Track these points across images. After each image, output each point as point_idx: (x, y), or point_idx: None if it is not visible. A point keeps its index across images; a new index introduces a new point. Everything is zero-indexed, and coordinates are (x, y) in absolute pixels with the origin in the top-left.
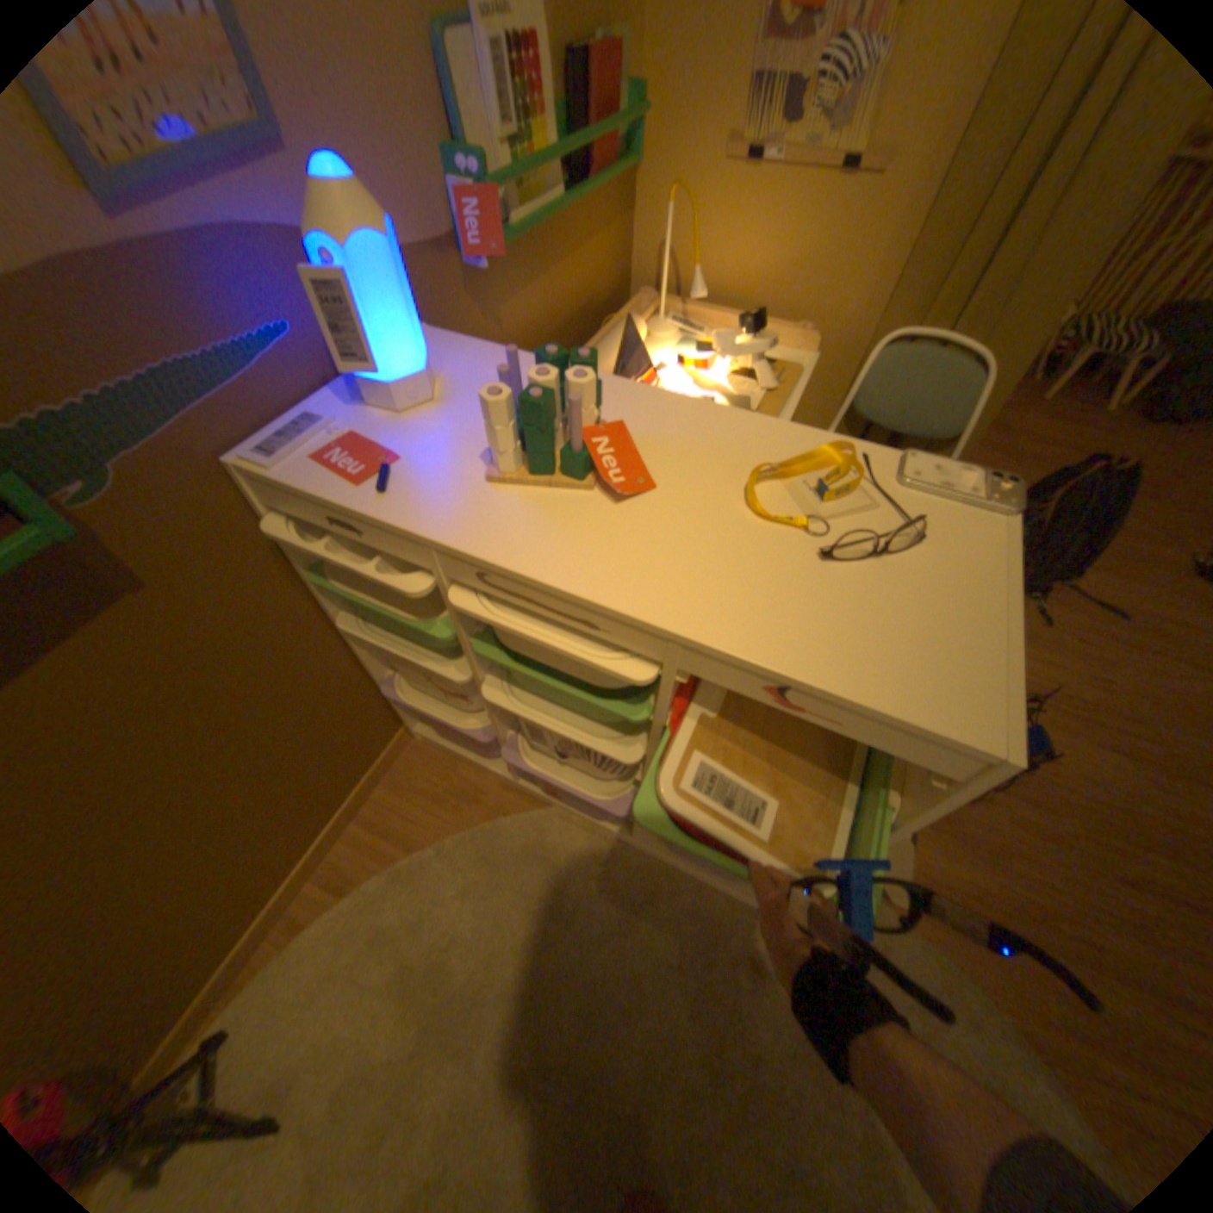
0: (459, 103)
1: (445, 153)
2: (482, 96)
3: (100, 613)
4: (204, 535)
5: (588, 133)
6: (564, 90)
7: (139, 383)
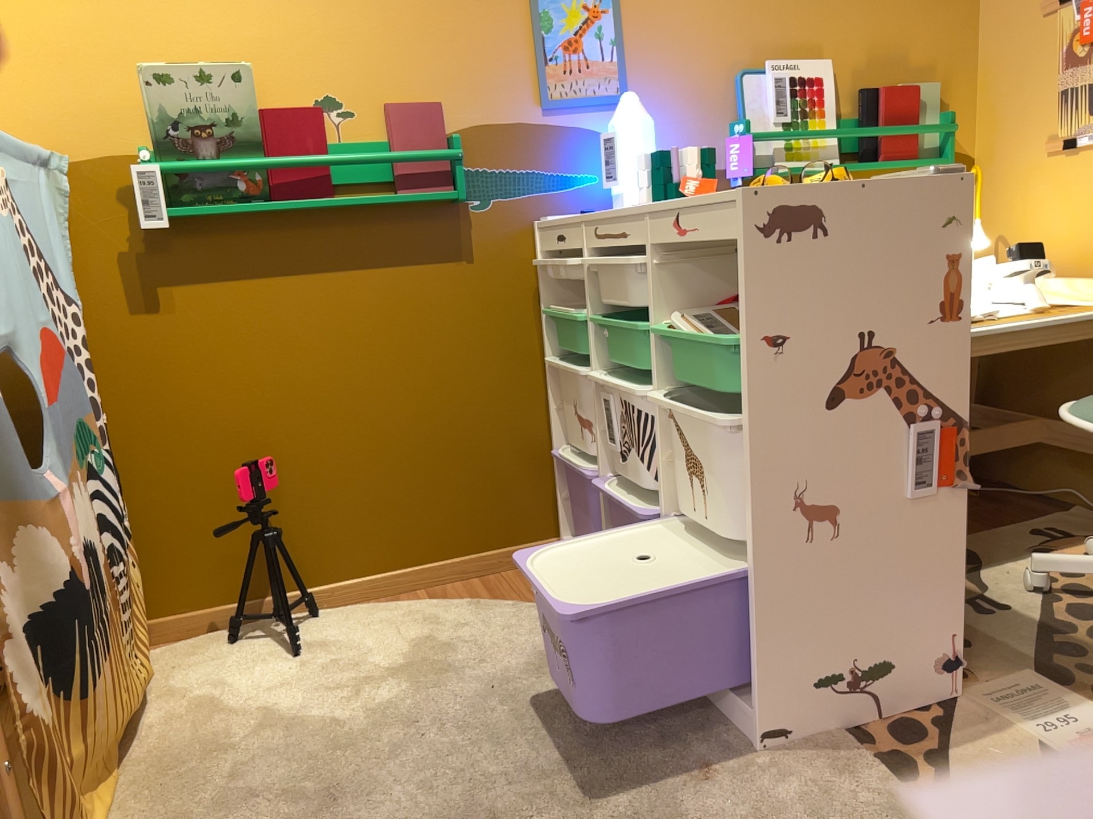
0: (745, 104)
1: (729, 126)
2: (764, 103)
3: (450, 259)
4: (507, 254)
5: (875, 136)
6: (859, 115)
7: (520, 174)
